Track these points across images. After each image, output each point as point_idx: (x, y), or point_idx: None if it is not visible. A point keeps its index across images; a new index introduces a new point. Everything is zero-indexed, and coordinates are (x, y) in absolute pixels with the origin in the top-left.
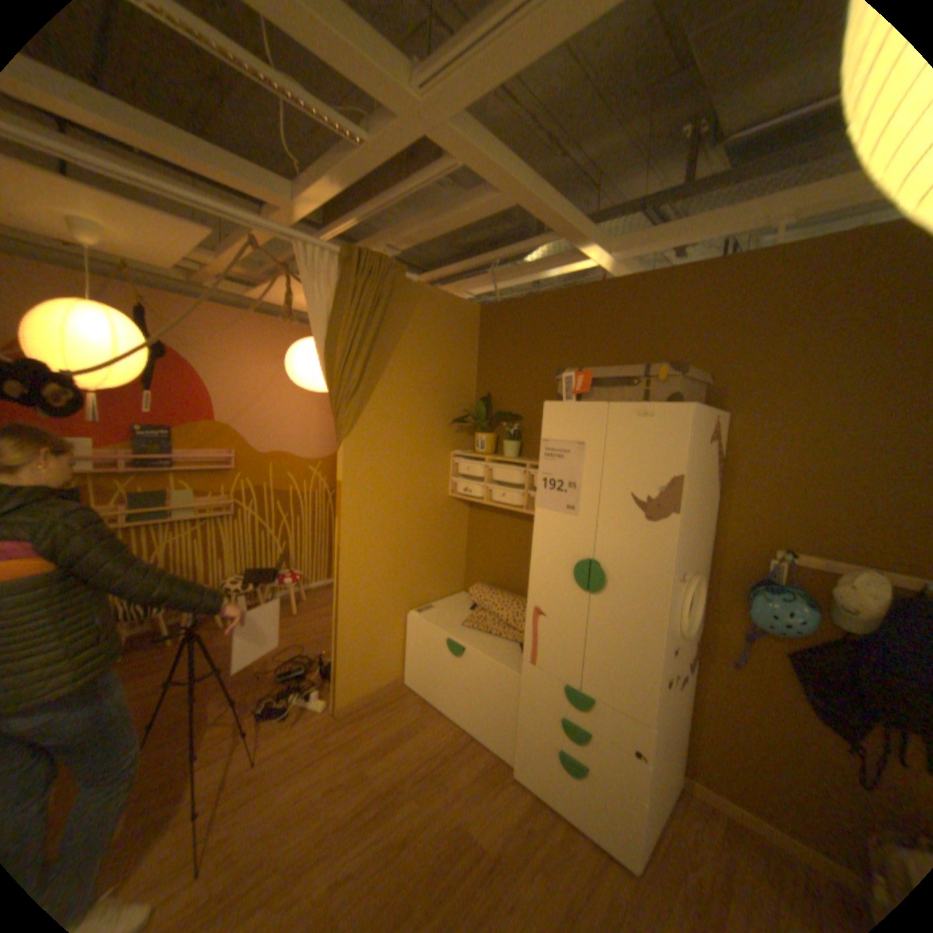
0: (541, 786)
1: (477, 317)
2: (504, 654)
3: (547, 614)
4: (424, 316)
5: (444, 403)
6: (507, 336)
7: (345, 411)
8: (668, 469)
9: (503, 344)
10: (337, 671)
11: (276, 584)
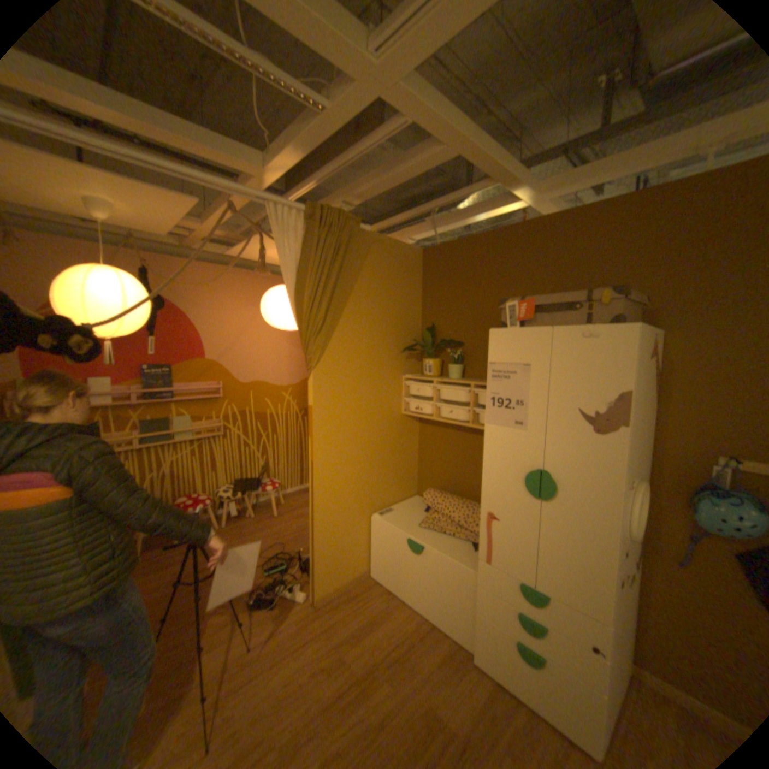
0: (501, 672)
1: (419, 258)
2: (459, 552)
3: (501, 519)
4: (375, 260)
5: (395, 334)
6: (447, 273)
7: (313, 345)
8: (615, 385)
9: (443, 281)
10: (315, 568)
11: (259, 491)
